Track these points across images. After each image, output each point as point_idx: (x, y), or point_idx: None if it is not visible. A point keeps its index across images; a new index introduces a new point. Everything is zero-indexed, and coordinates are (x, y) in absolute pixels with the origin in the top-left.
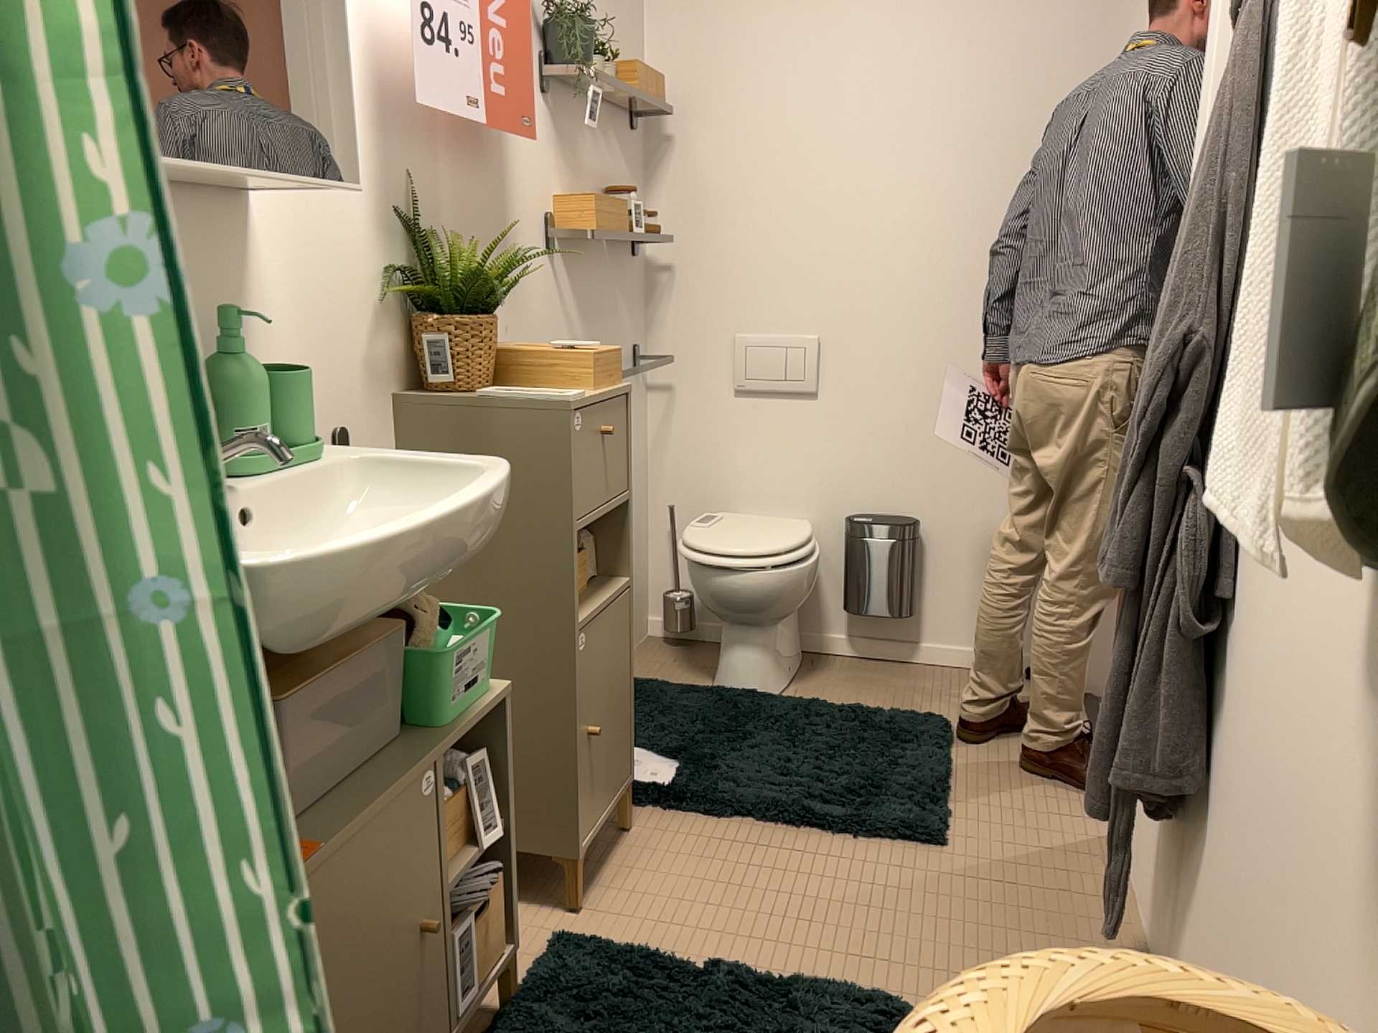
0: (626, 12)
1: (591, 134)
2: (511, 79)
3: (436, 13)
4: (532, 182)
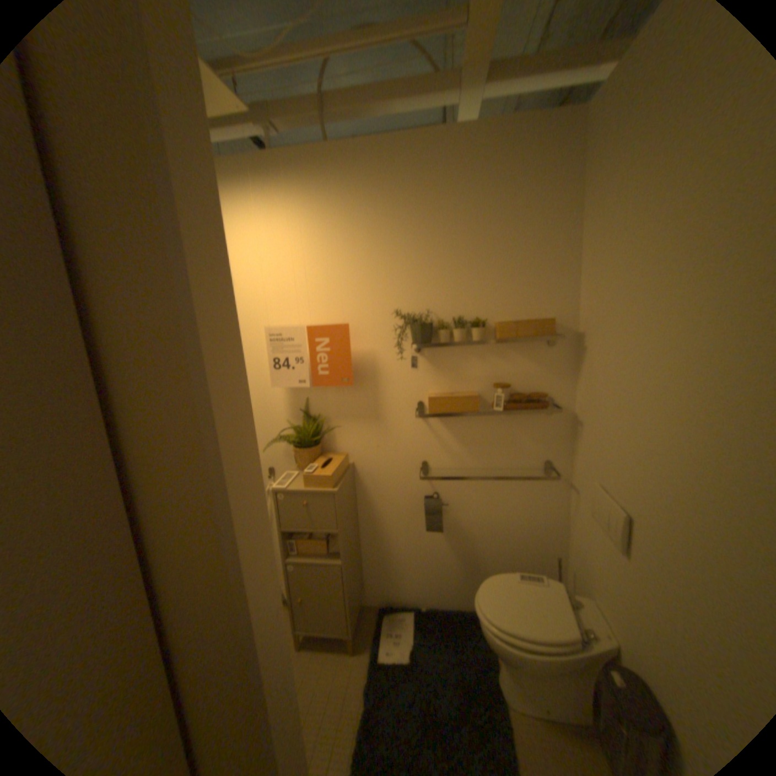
0: (542, 275)
1: (476, 355)
2: (330, 365)
3: (277, 358)
4: (400, 388)
